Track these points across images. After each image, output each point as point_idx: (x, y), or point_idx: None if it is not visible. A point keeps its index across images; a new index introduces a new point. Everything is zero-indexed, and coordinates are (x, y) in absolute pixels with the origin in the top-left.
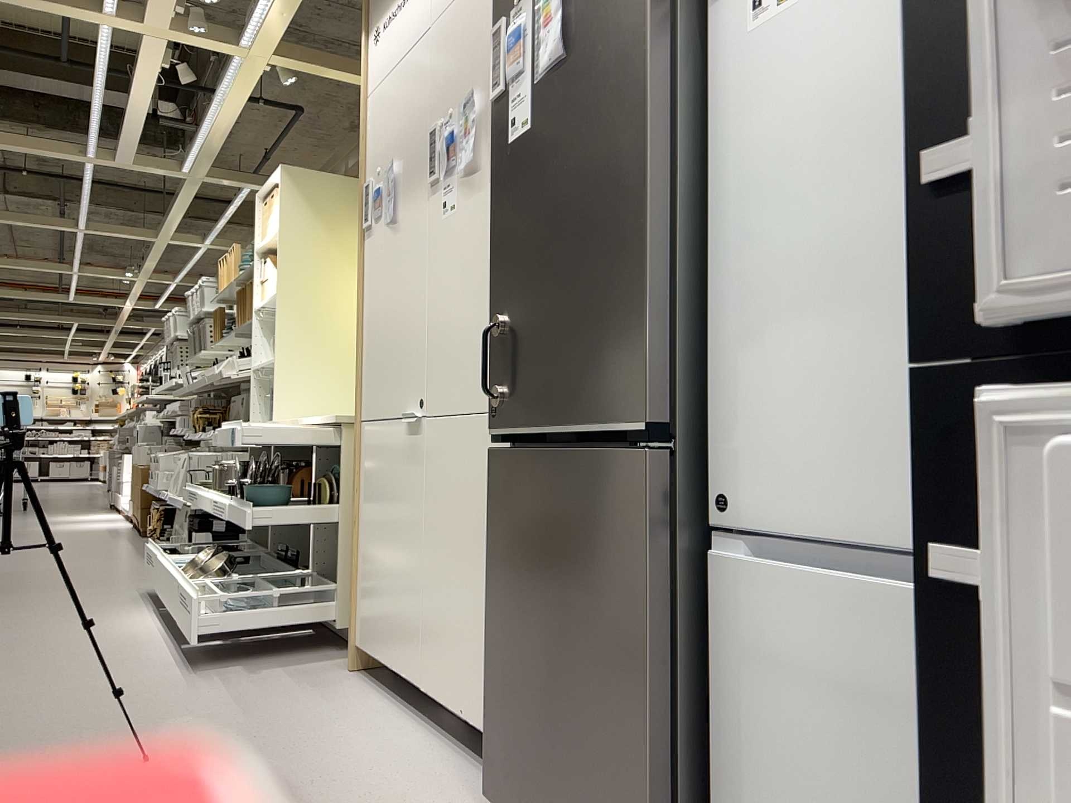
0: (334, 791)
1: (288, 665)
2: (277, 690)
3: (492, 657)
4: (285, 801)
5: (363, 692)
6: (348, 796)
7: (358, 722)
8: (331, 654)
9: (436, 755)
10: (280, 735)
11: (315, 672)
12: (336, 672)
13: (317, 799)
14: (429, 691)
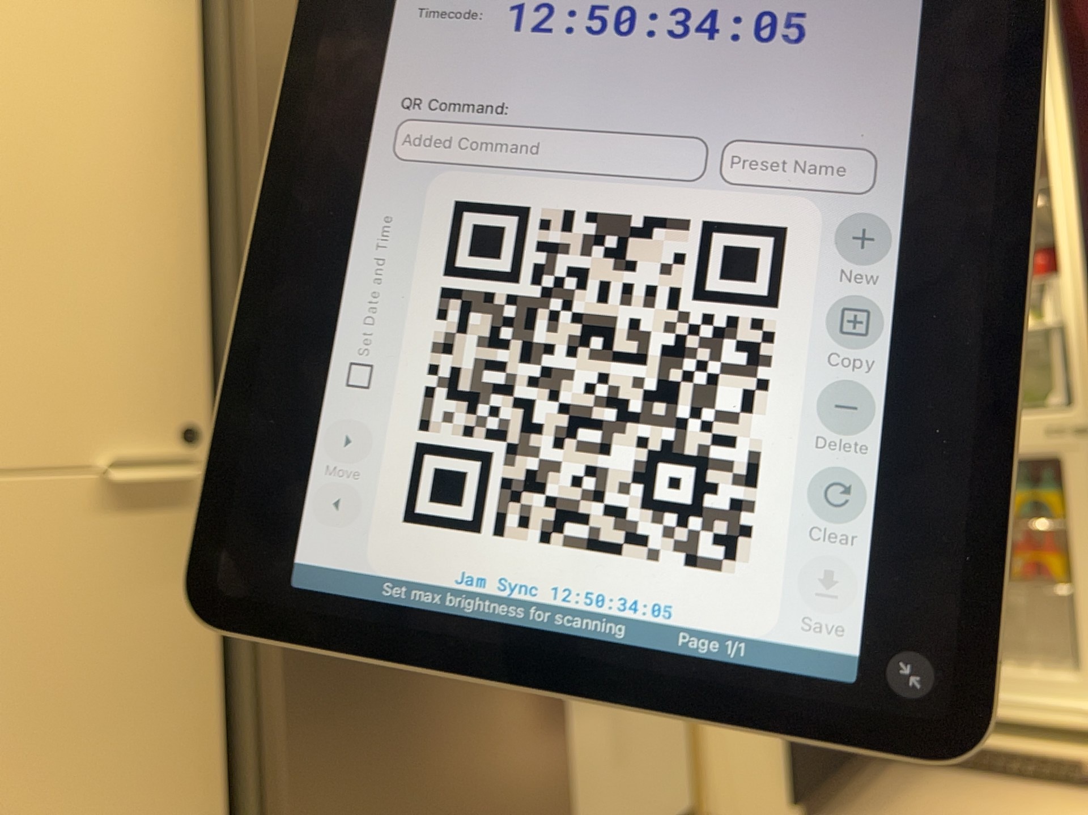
0: None
1: None
2: None
3: None
4: None
5: None
6: None
7: None
8: None
9: None
10: None
11: None
12: None
13: None
14: None
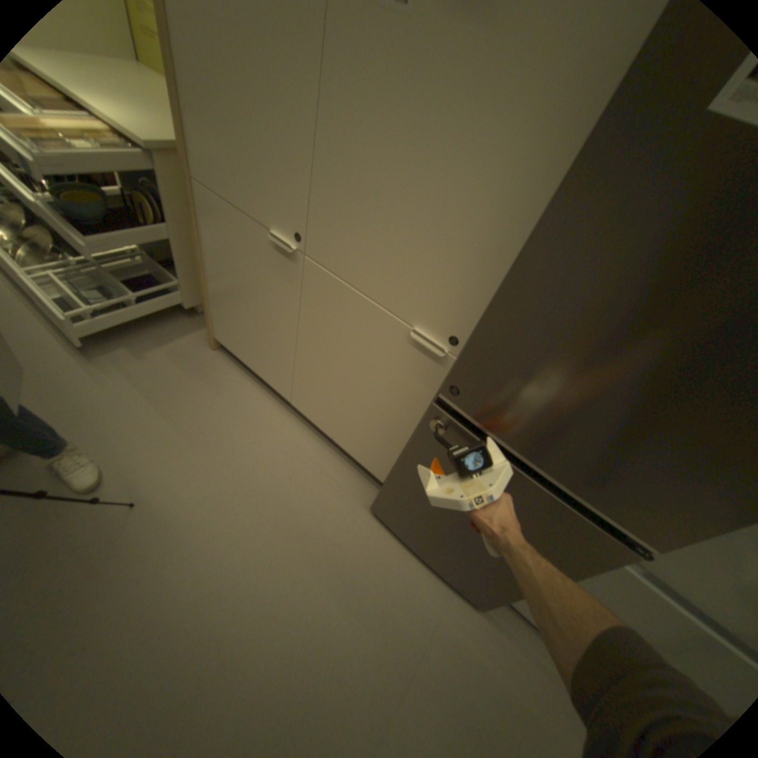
0: (280, 504)
1: (163, 343)
2: (174, 381)
3: (396, 480)
4: (257, 524)
5: (237, 377)
6: (291, 508)
7: (254, 418)
8: (187, 323)
9: (317, 449)
10: (211, 444)
11: (189, 353)
12: (204, 350)
13: (274, 516)
14: (301, 408)
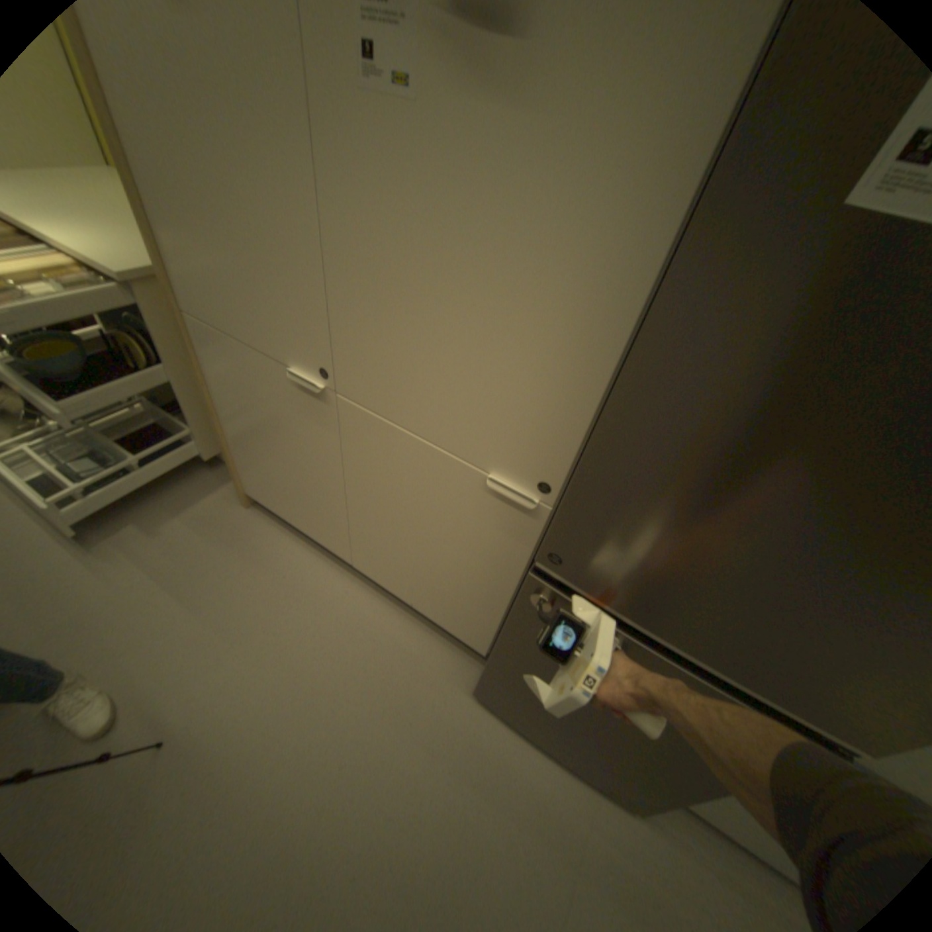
0: (354, 709)
1: (181, 511)
2: (199, 560)
3: (499, 662)
4: (327, 743)
5: (279, 540)
6: (369, 712)
7: (307, 593)
8: (208, 478)
9: (393, 622)
10: (255, 640)
11: (215, 518)
12: (233, 511)
13: (348, 727)
14: (366, 572)
